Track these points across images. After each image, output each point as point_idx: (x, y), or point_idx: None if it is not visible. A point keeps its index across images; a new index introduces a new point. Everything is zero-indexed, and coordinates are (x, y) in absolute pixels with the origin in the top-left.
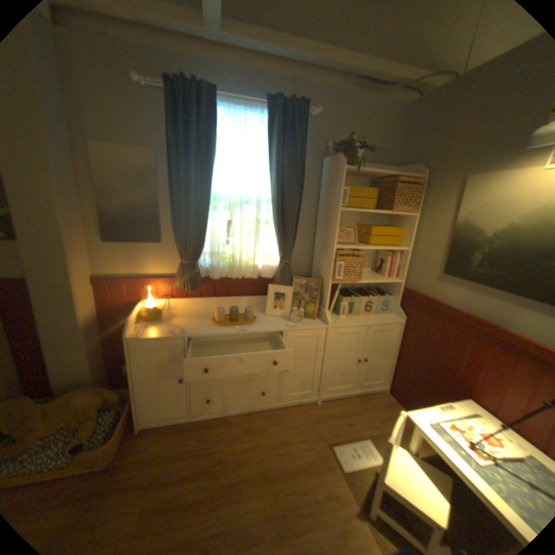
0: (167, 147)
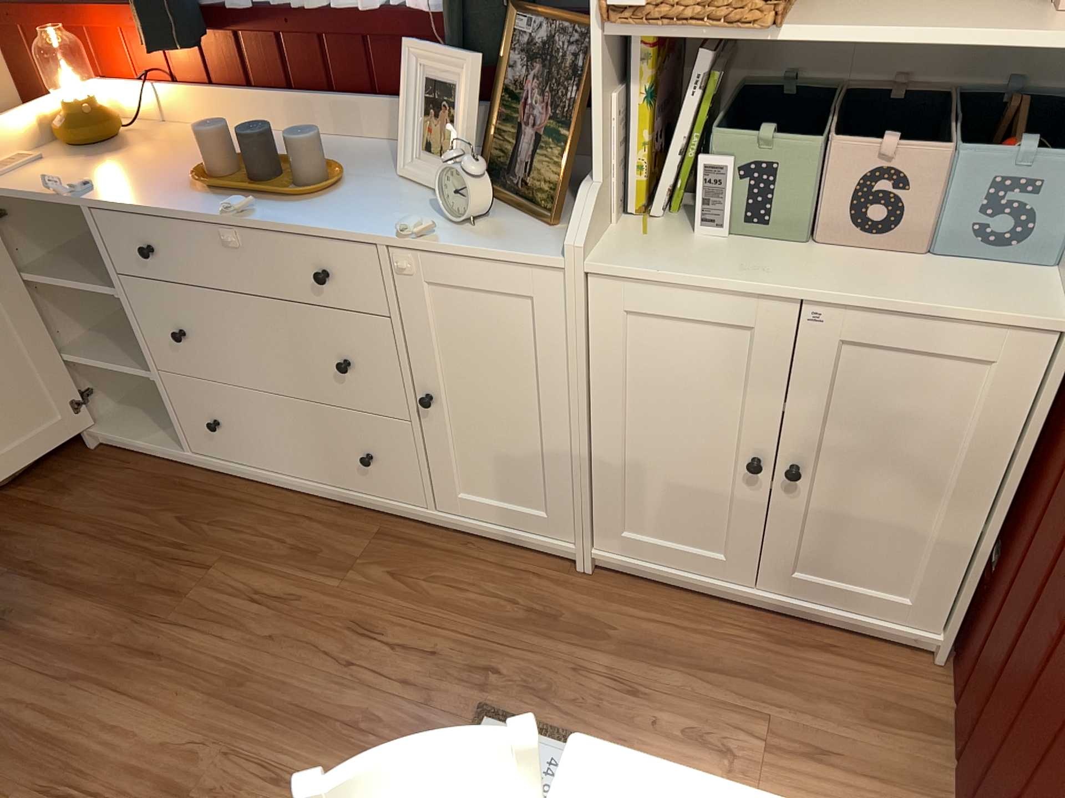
0: None
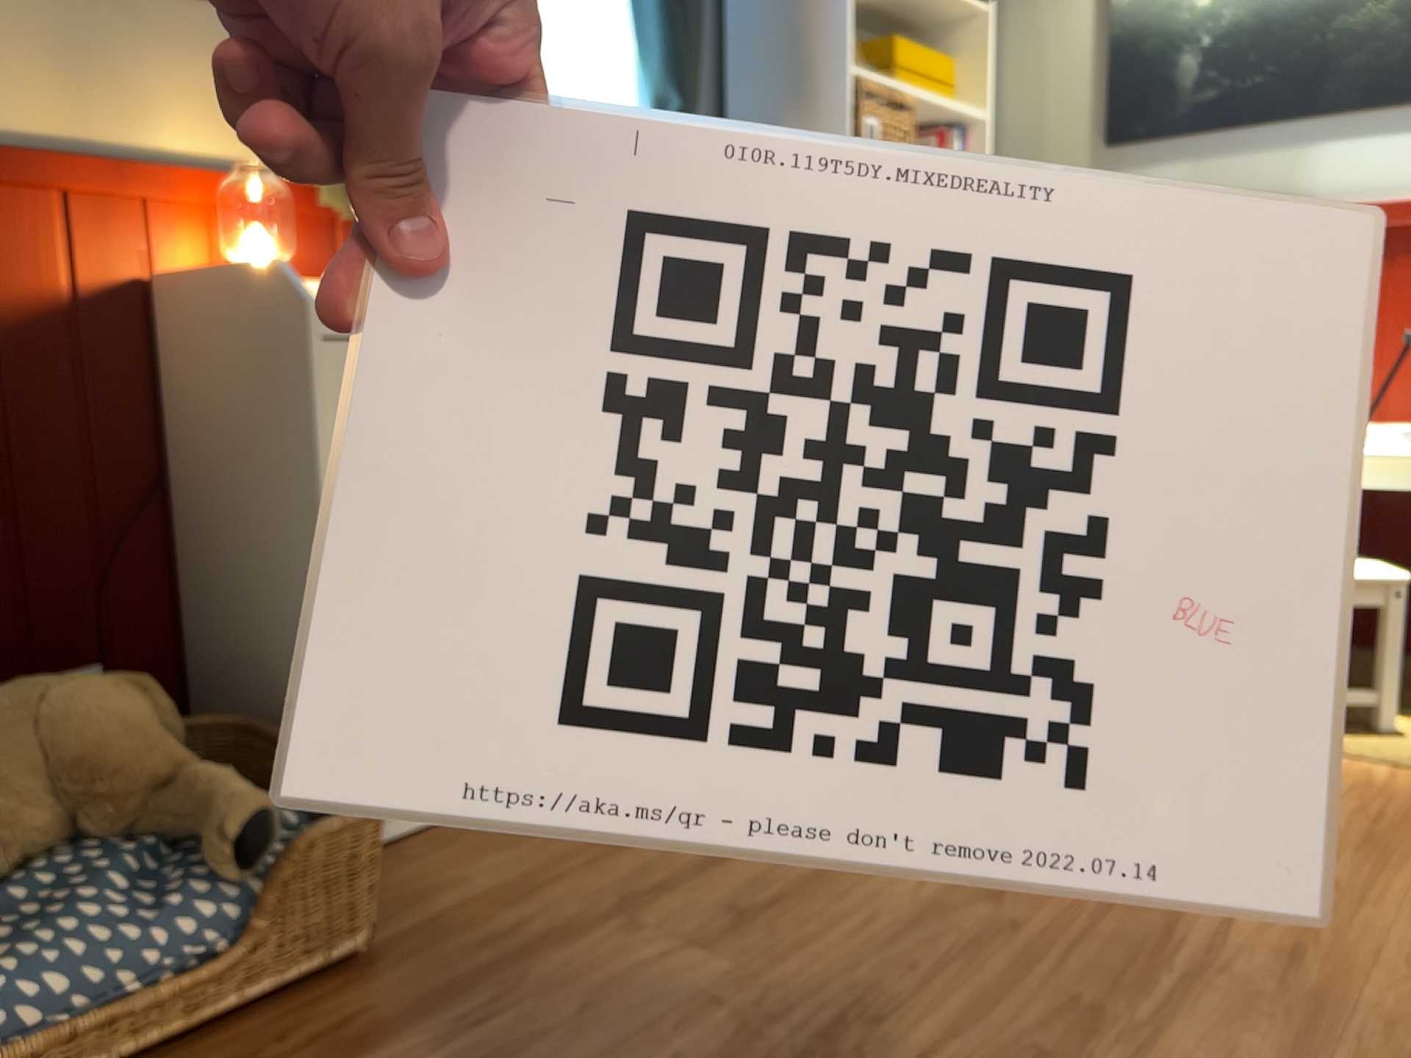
0: None
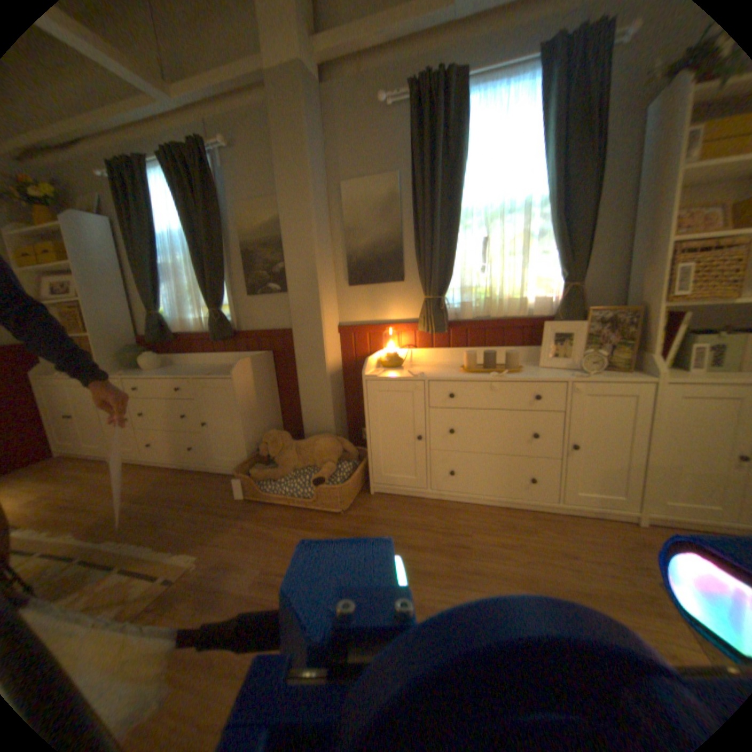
0: (412, 159)
